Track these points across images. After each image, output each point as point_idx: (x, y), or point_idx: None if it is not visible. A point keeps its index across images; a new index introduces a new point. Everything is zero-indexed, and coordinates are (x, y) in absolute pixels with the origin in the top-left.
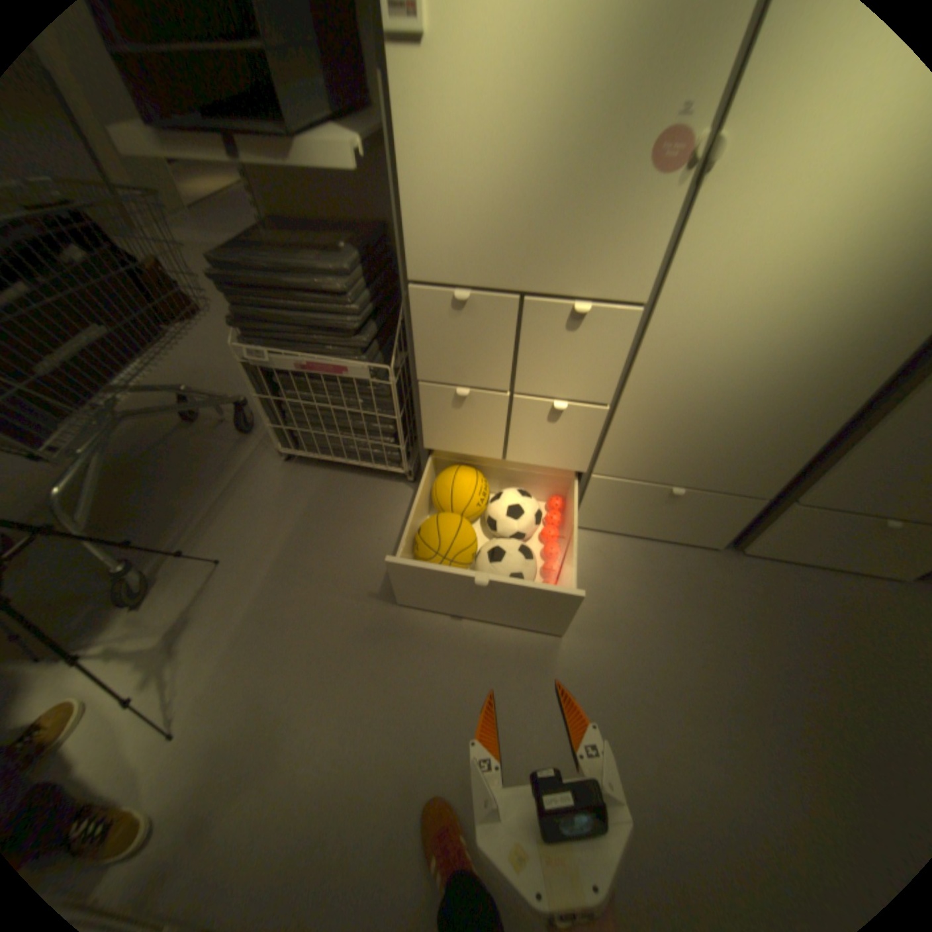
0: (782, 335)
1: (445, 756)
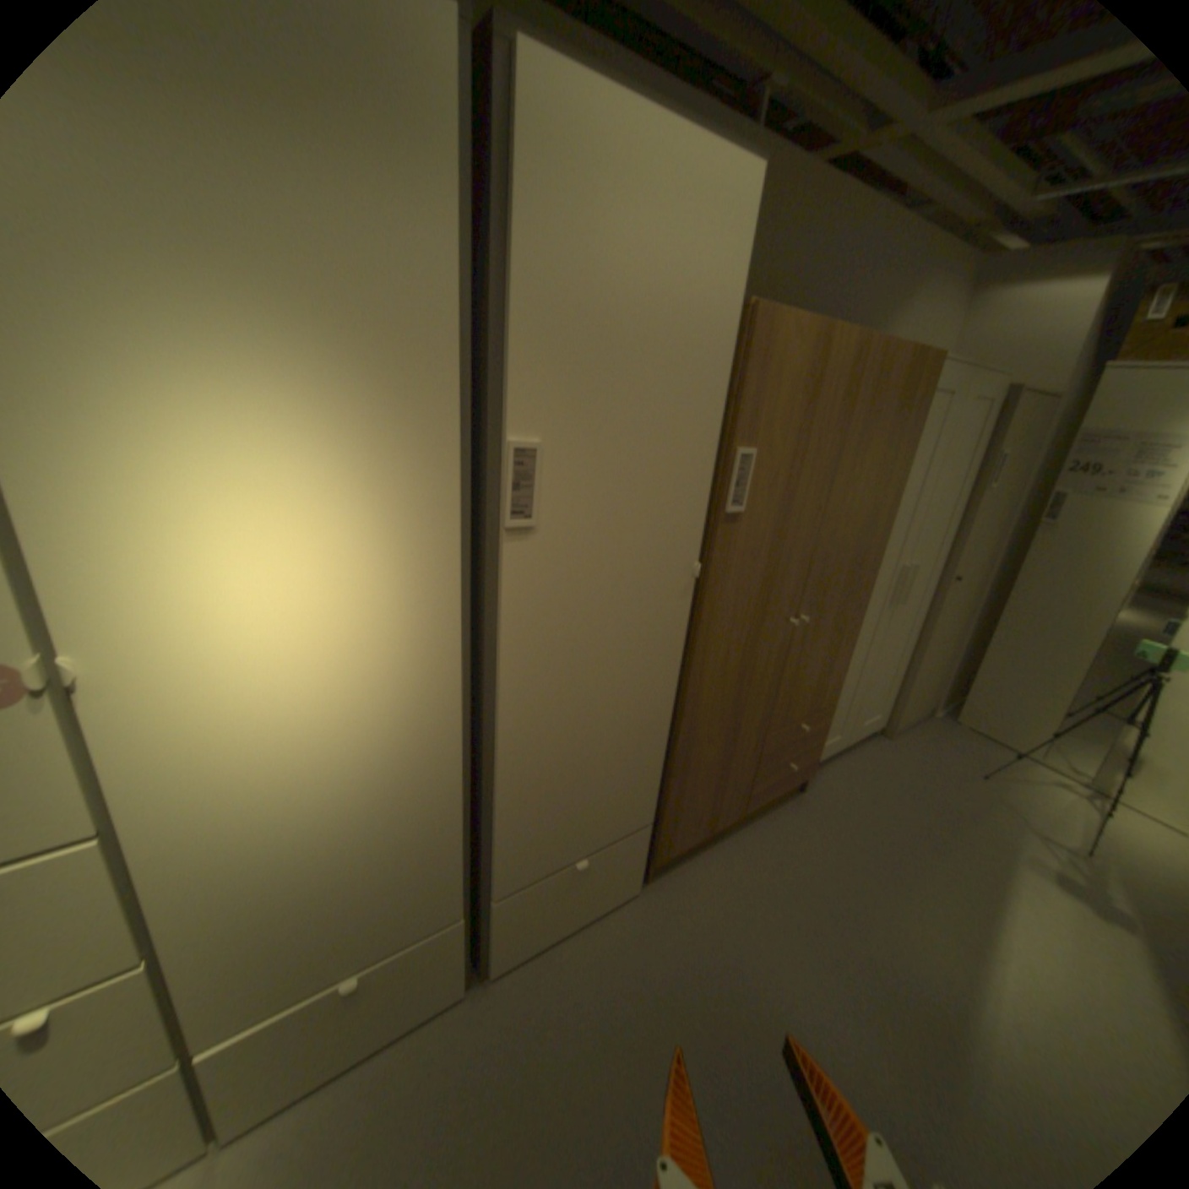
0: (322, 787)
1: None
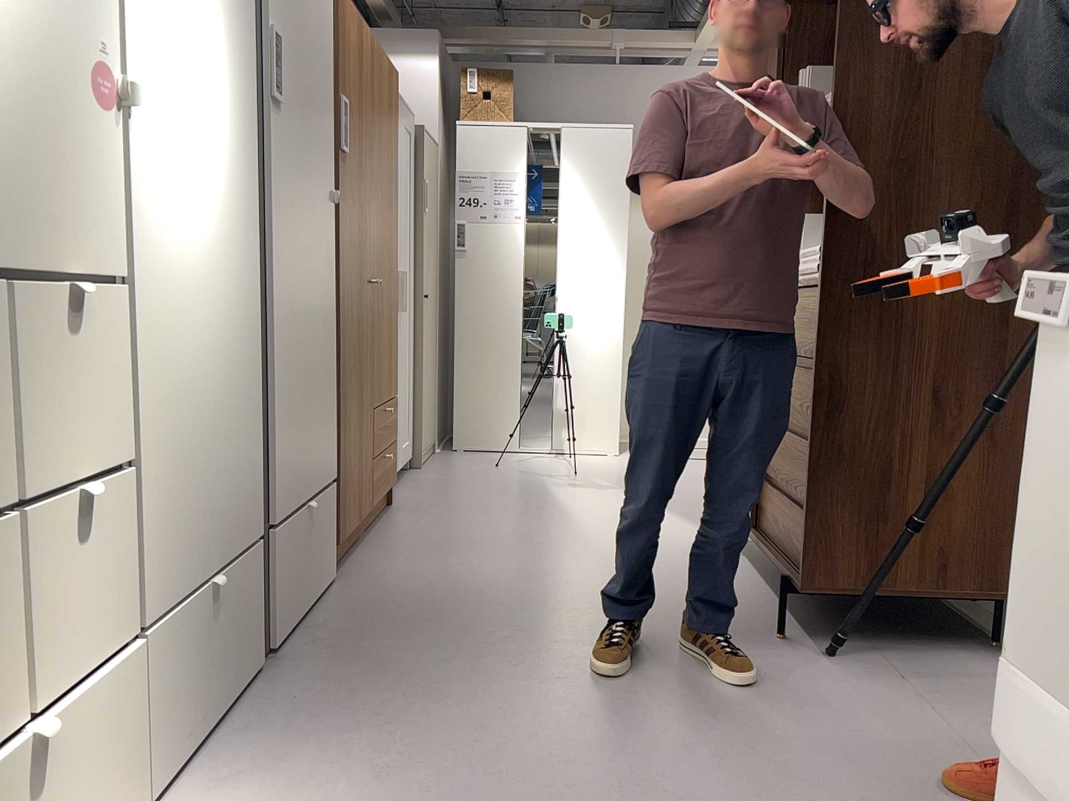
0: (205, 303)
1: None
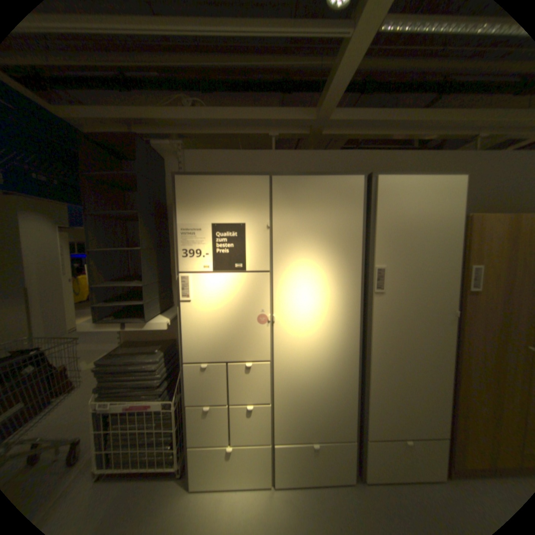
0: (317, 365)
1: None
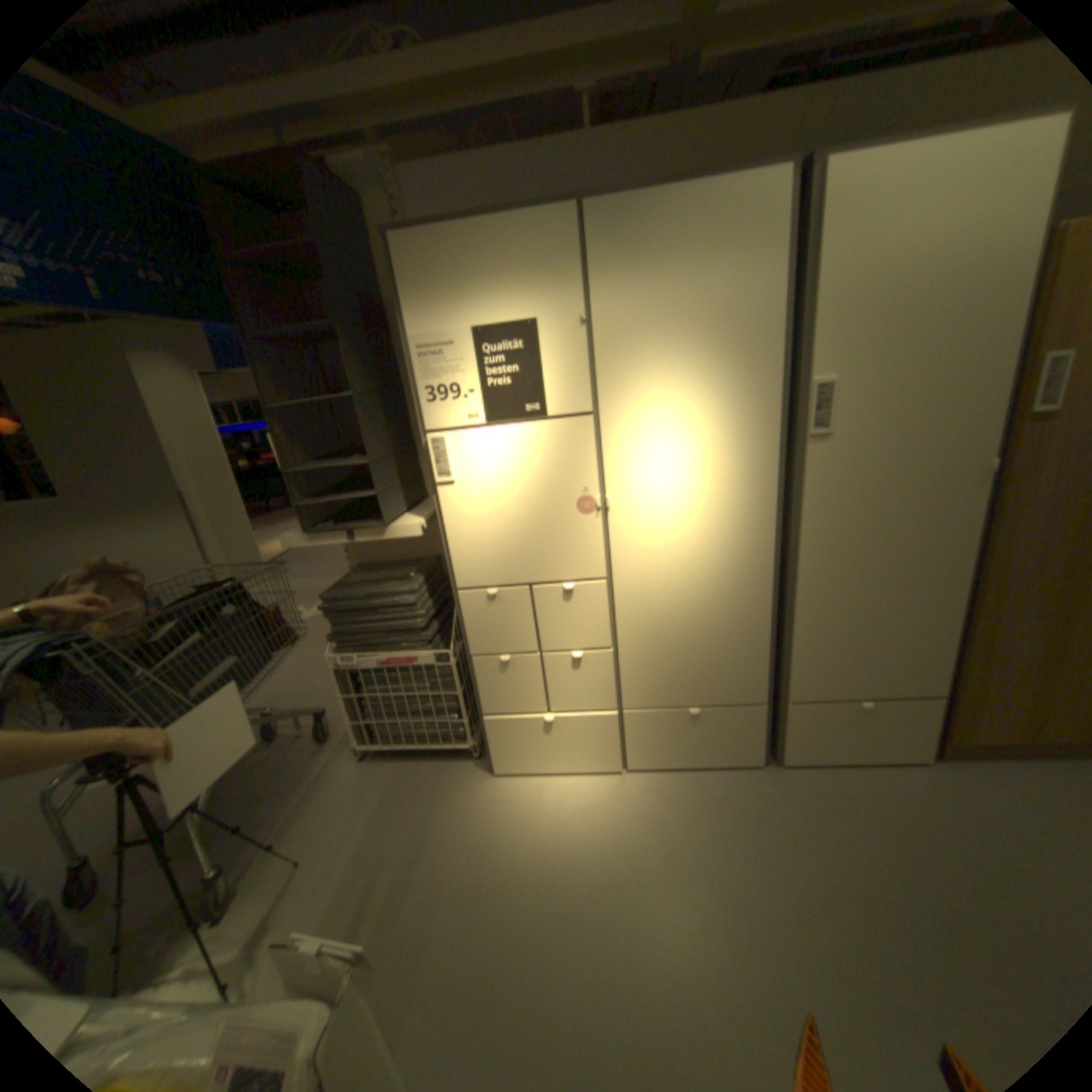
0: (693, 582)
1: (529, 1012)
